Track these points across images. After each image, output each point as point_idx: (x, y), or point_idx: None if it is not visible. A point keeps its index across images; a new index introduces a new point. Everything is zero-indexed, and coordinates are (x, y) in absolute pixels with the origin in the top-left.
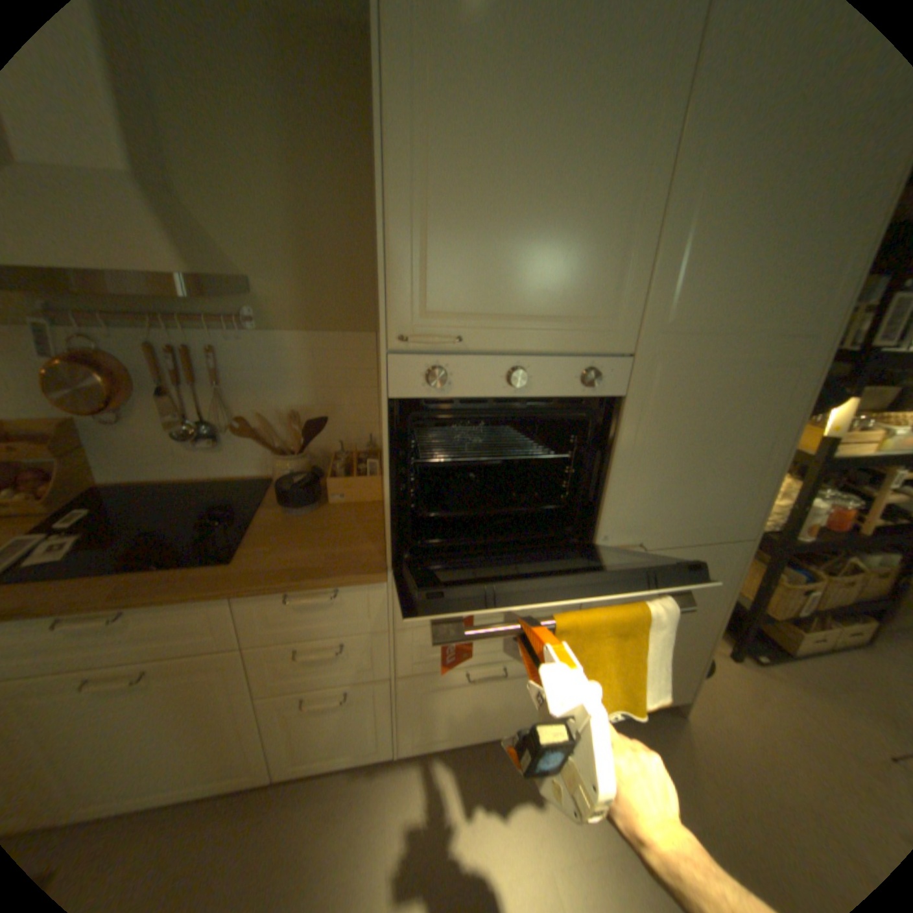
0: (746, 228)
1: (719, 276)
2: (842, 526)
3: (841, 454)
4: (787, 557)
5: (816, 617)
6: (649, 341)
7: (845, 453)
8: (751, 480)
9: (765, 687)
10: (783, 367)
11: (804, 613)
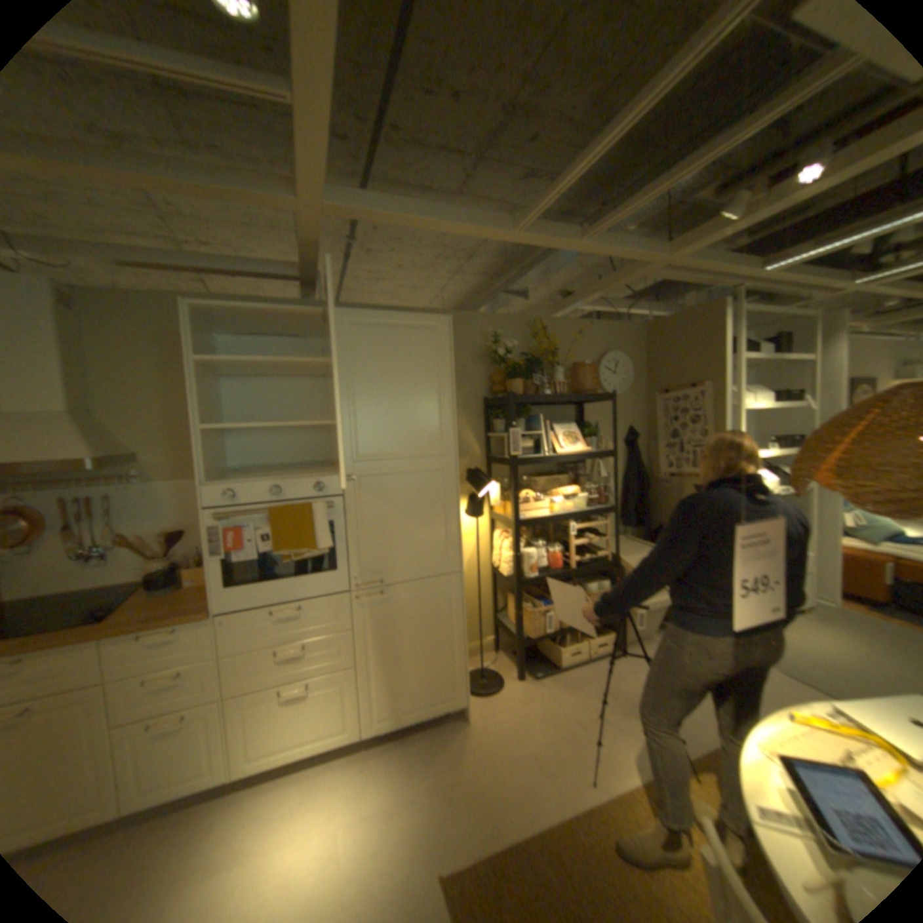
0: (381, 416)
1: (375, 436)
2: (555, 565)
3: (526, 518)
4: (519, 590)
5: (565, 635)
6: (347, 468)
7: (529, 517)
8: (439, 535)
9: (534, 693)
10: (430, 473)
11: (549, 631)
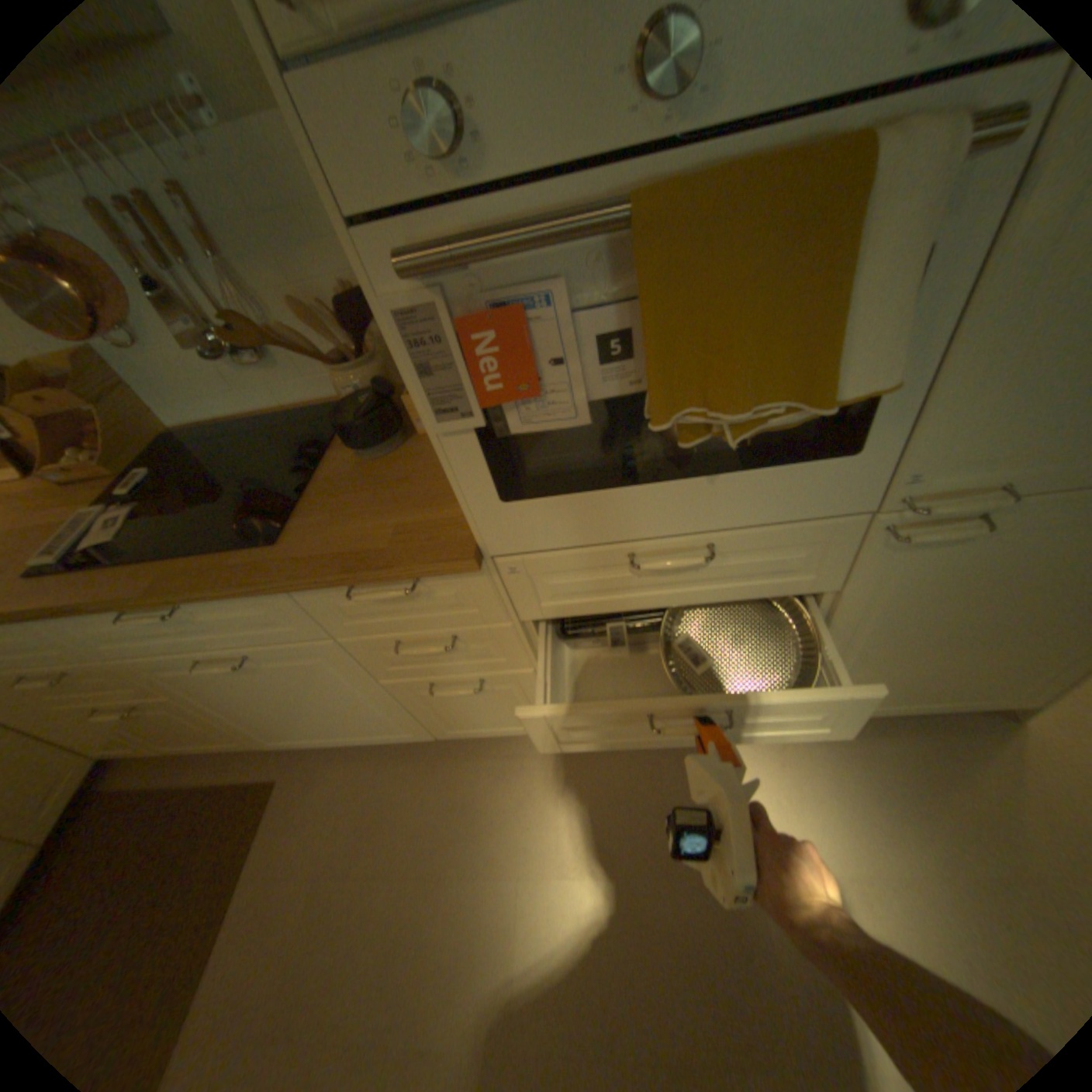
0: None
1: None
2: None
3: None
4: None
5: None
6: None
7: None
8: None
9: None
10: None
11: None
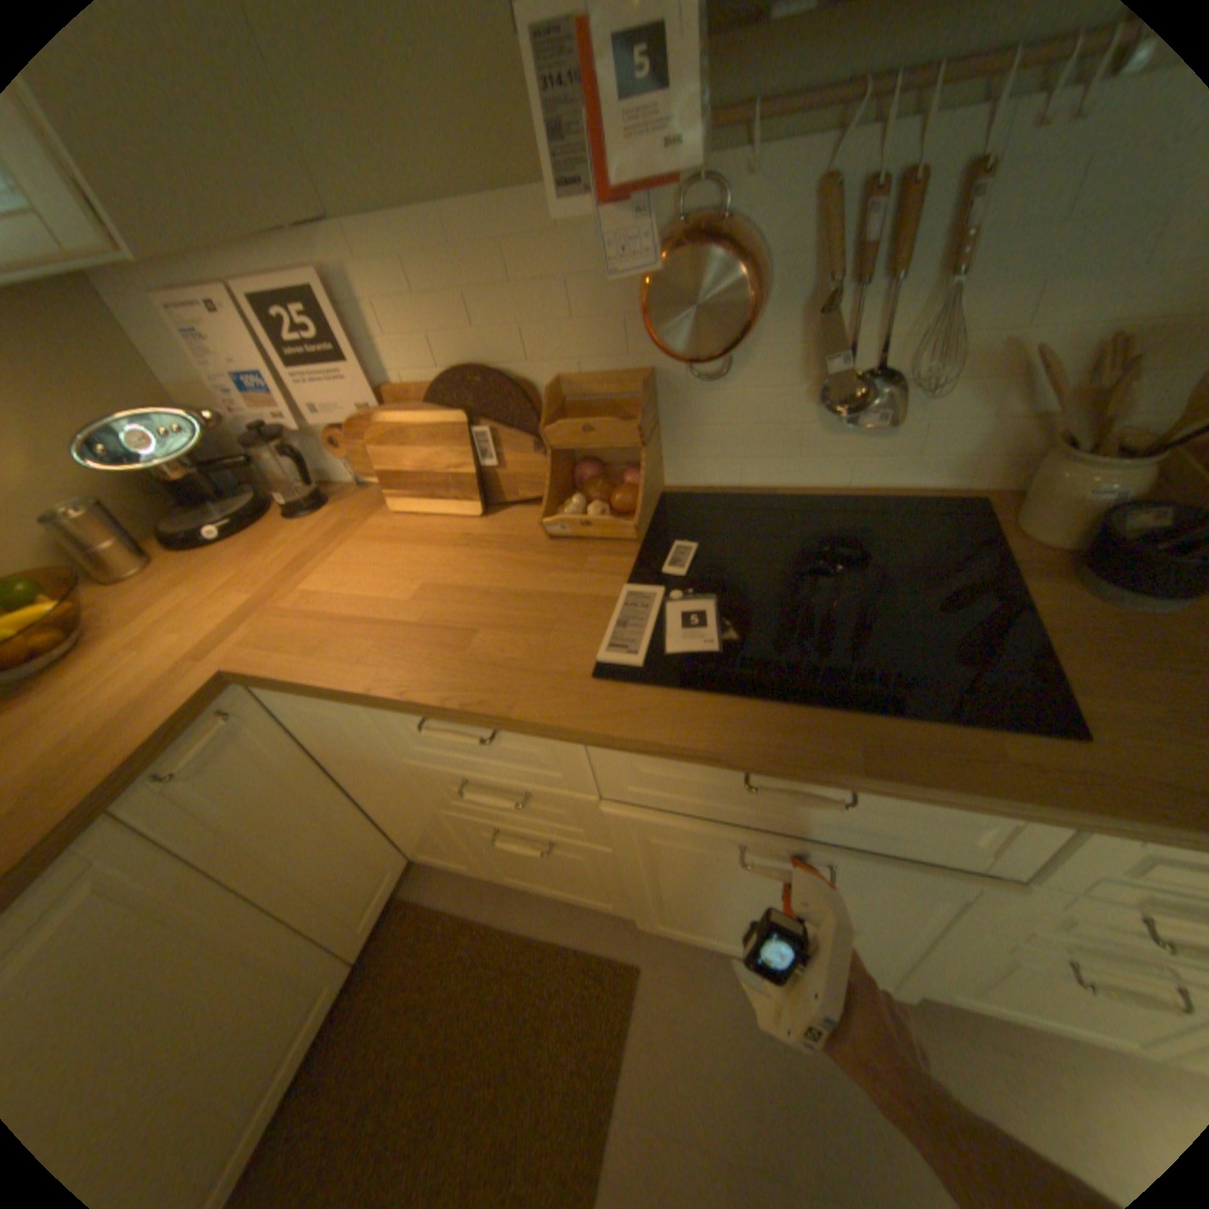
0: None
1: None
2: None
3: None
4: None
5: None
6: None
7: None
8: None
9: None
10: None
11: None
